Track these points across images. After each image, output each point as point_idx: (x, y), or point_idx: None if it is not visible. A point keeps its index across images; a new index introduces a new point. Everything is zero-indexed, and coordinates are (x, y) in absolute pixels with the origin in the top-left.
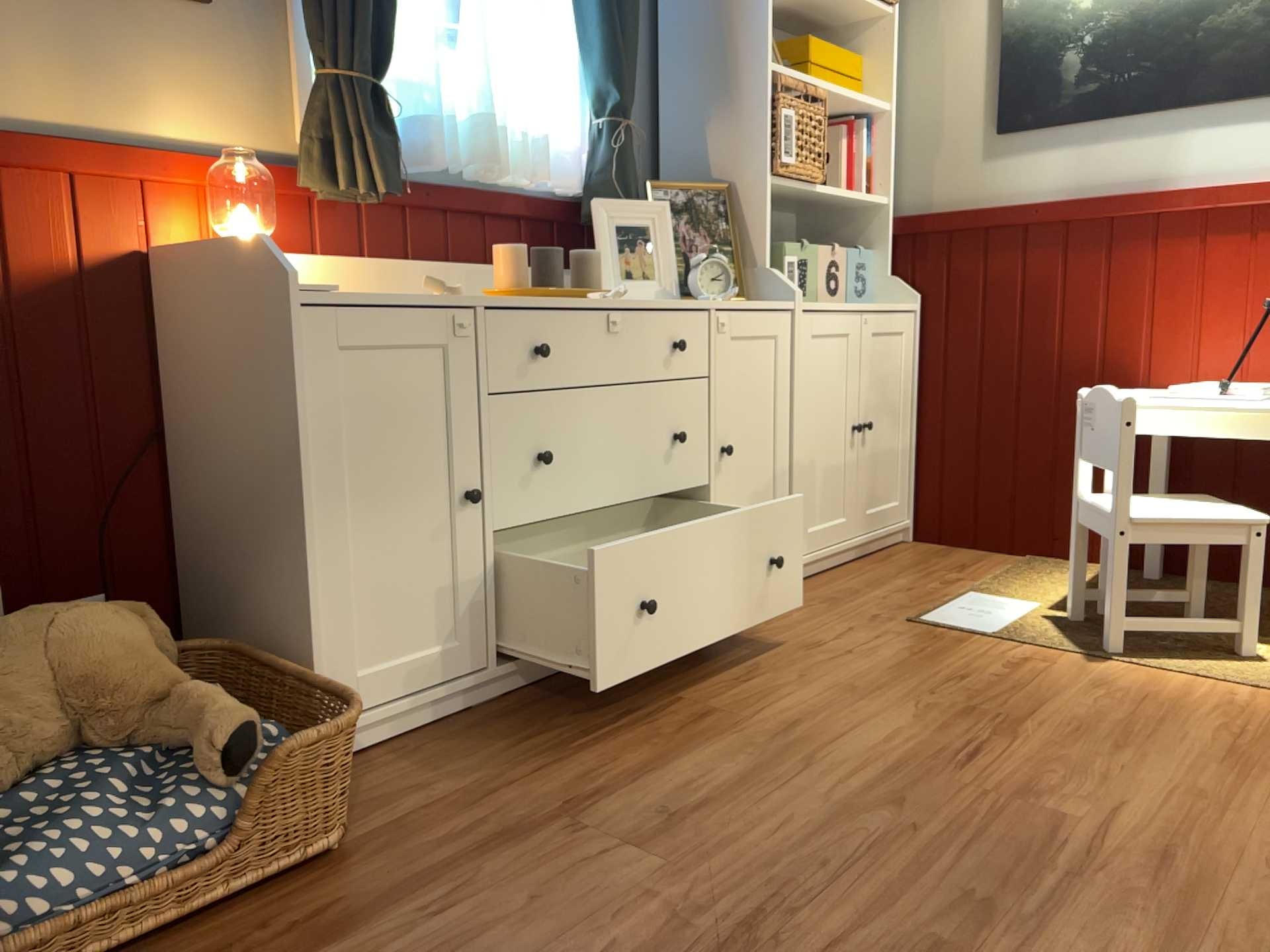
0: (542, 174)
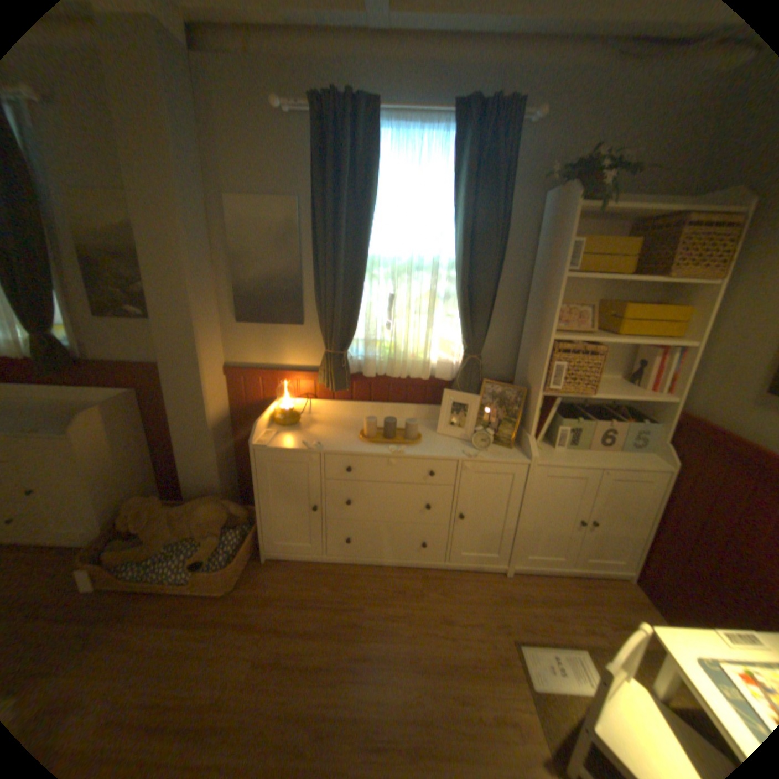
0: (422, 376)
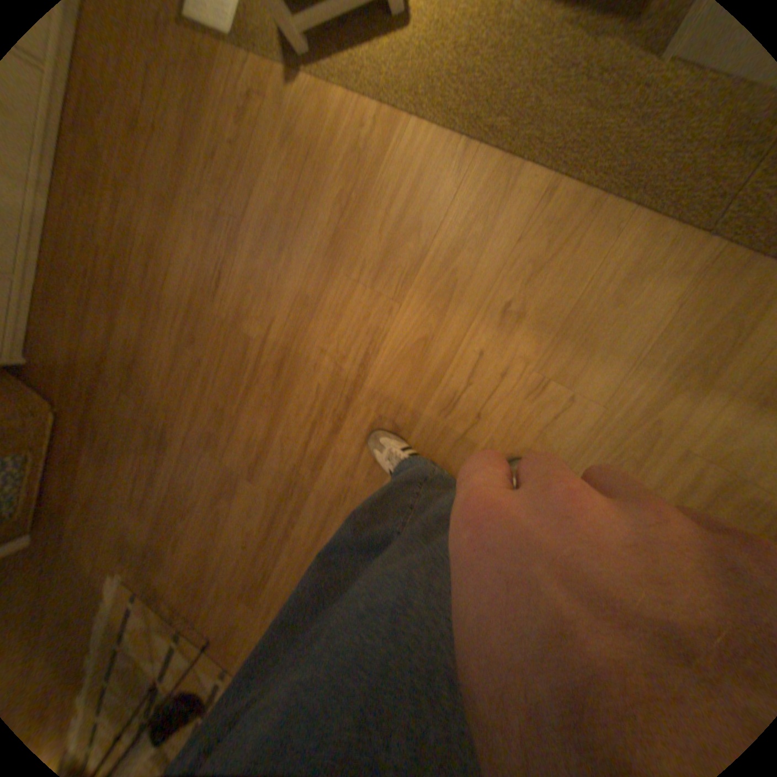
0: None
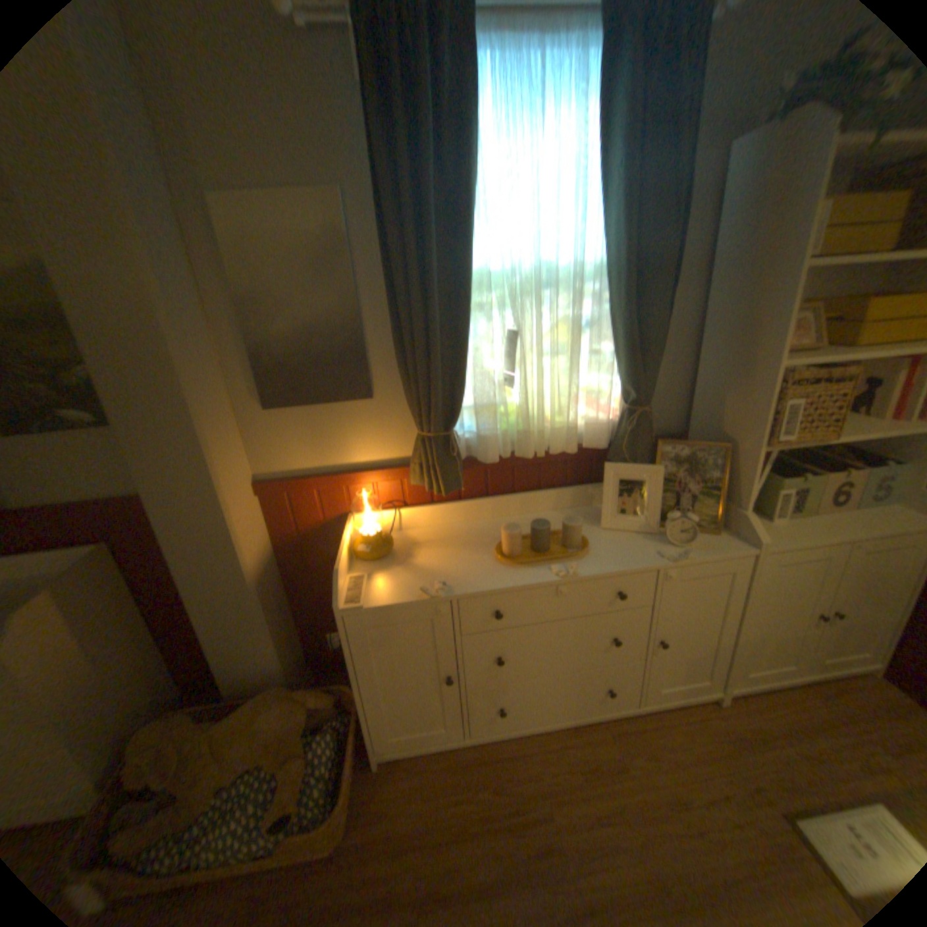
0: (569, 448)
